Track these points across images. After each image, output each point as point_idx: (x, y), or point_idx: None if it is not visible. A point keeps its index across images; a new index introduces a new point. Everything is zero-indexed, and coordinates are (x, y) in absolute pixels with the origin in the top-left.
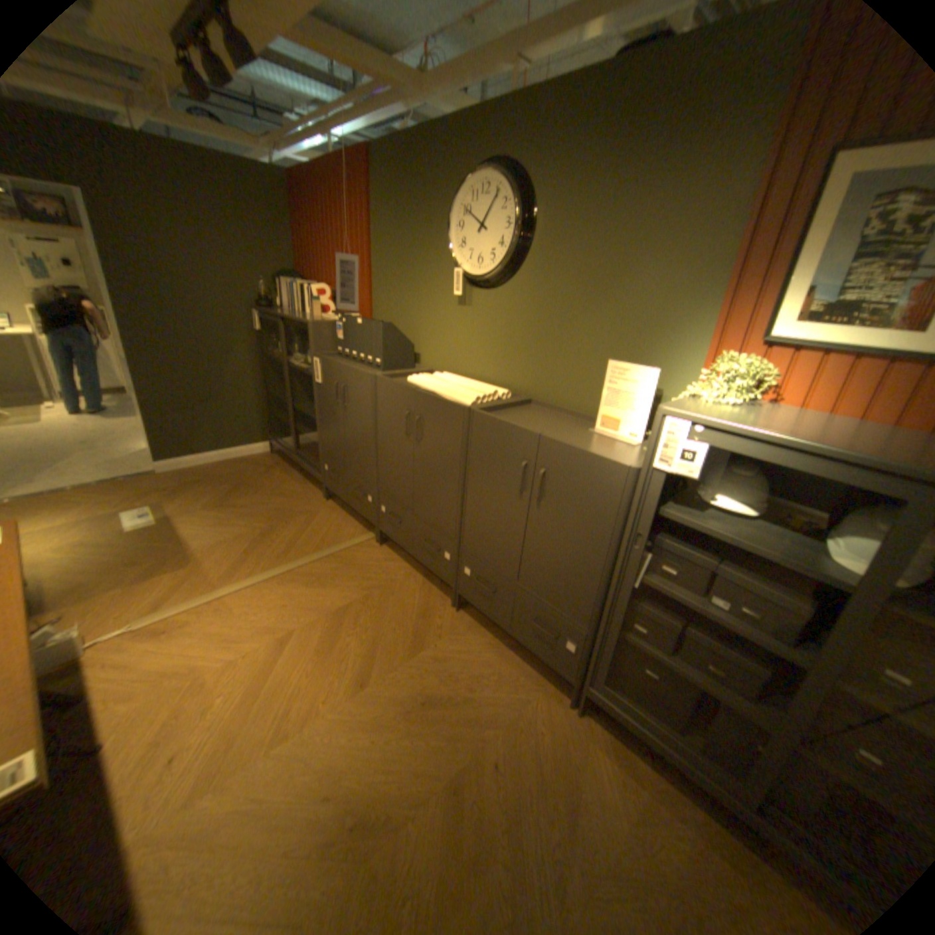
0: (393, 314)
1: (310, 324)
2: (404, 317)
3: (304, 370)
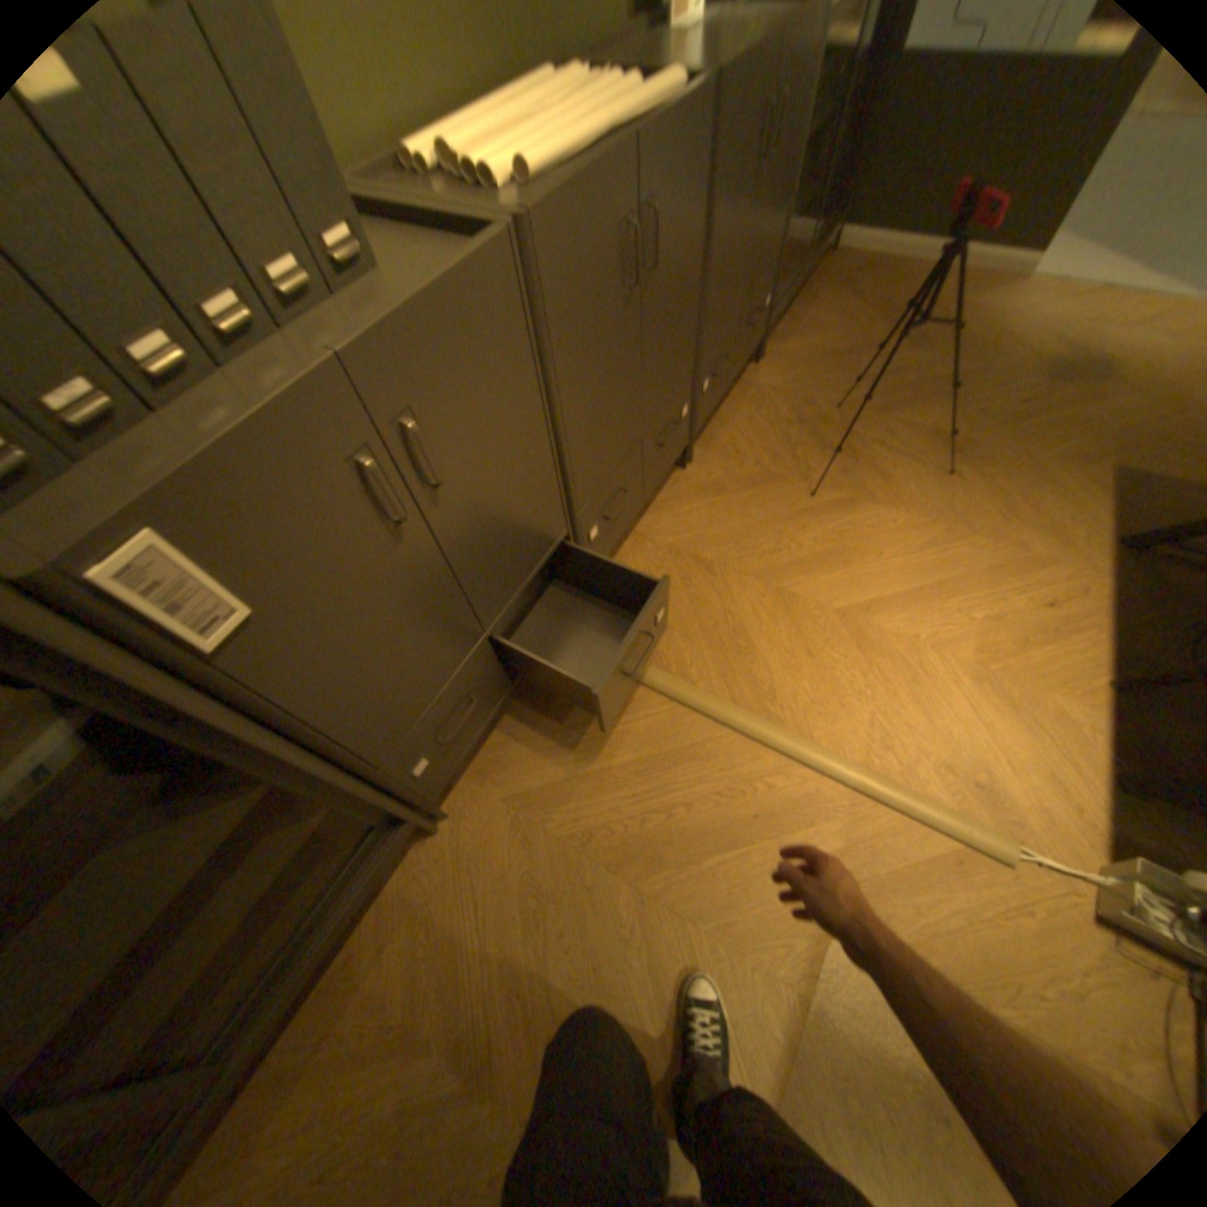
0: None
1: None
2: None
3: None
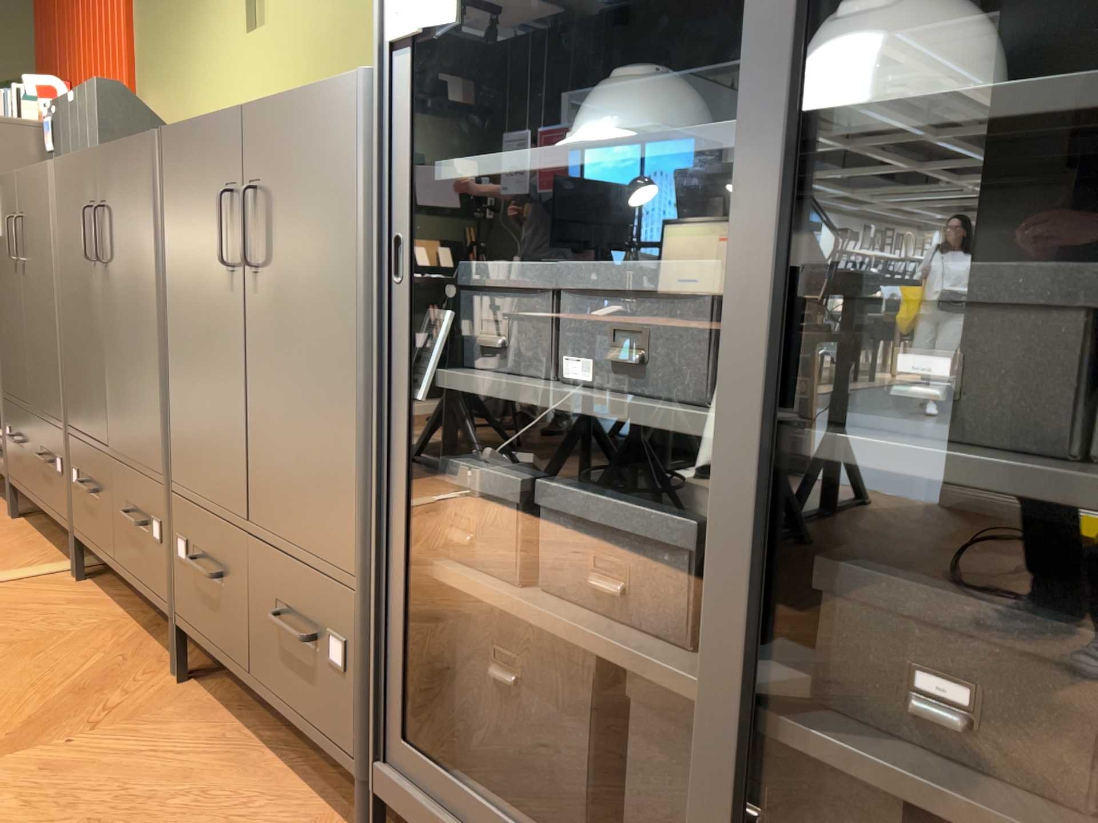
0: (164, 105)
1: None
2: (178, 102)
3: None
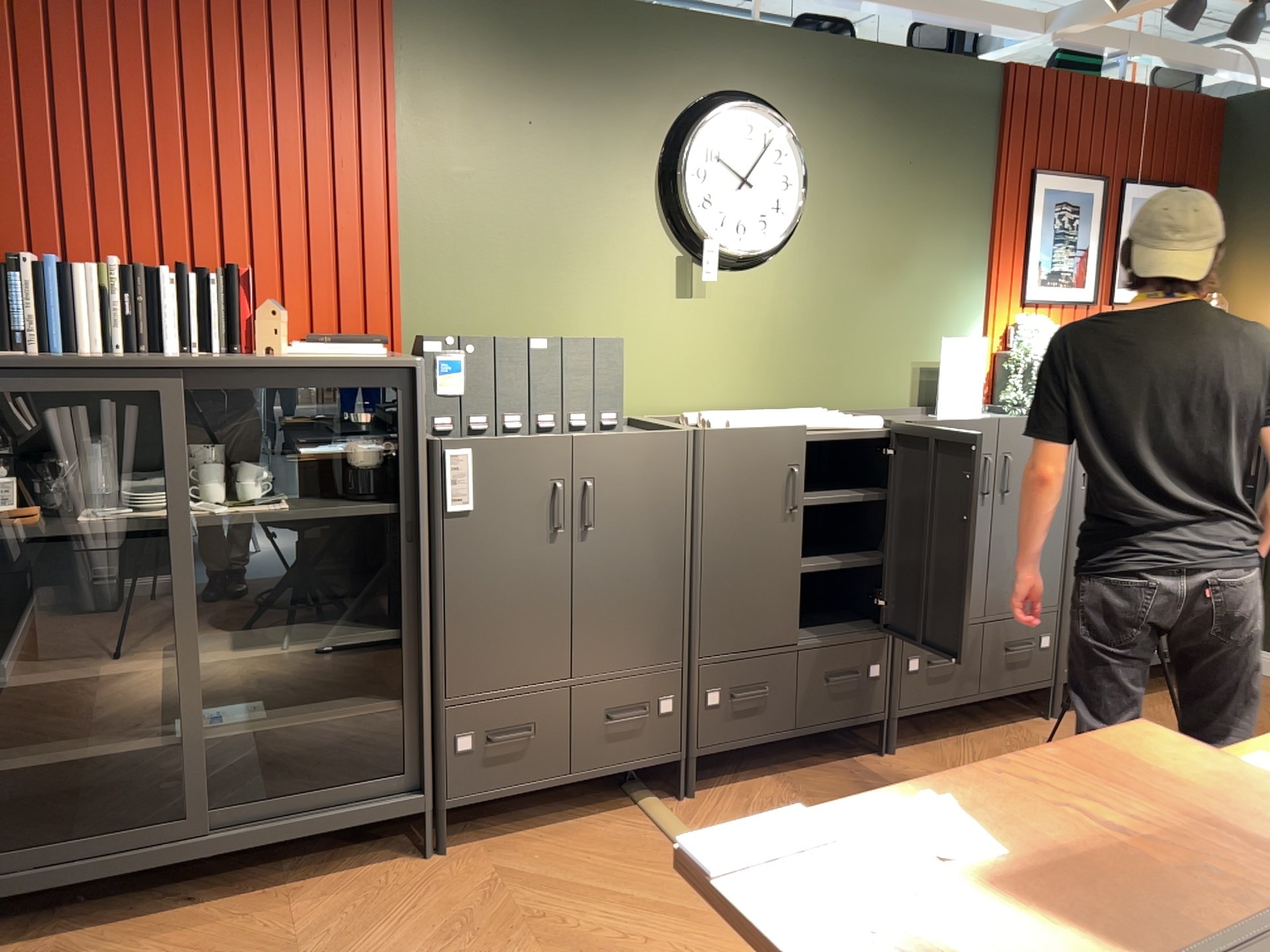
0: (487, 327)
1: (384, 370)
2: (526, 330)
3: (301, 513)
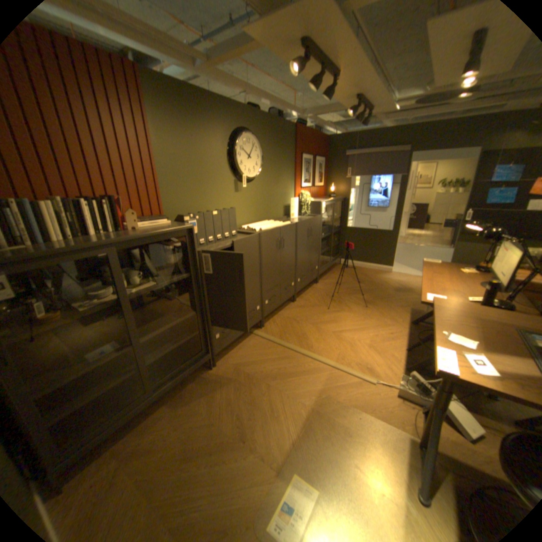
0: (187, 208)
1: (182, 230)
2: (198, 207)
3: (162, 284)
